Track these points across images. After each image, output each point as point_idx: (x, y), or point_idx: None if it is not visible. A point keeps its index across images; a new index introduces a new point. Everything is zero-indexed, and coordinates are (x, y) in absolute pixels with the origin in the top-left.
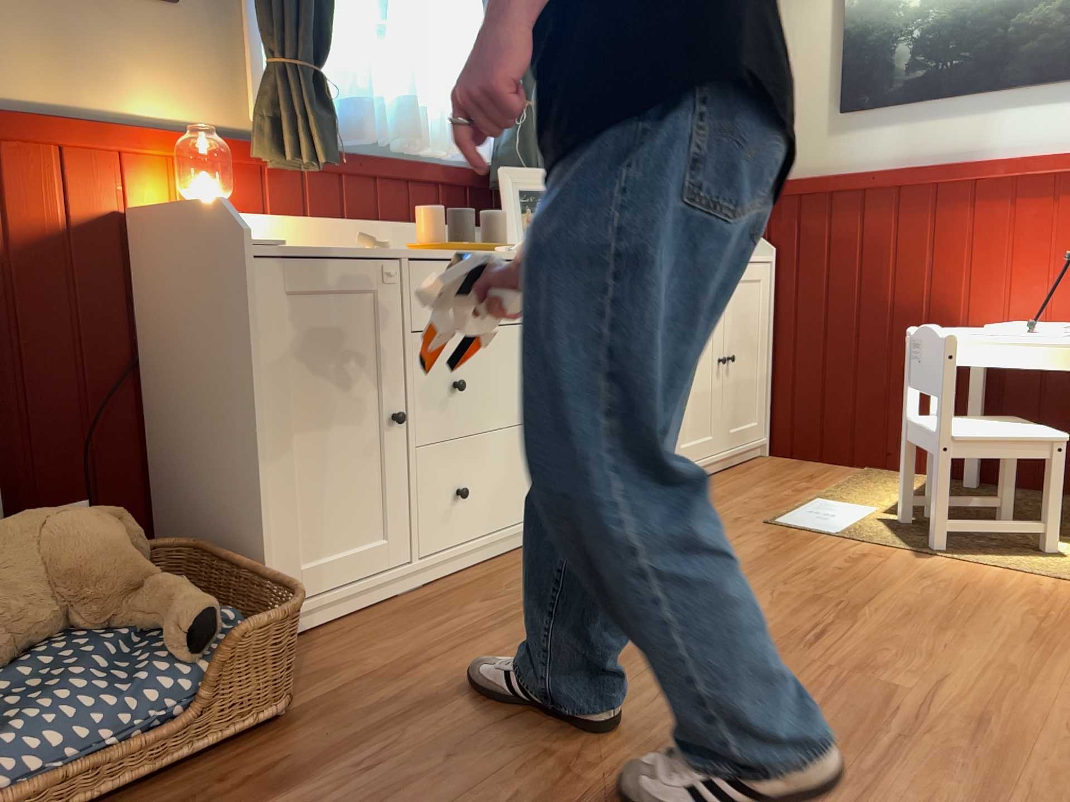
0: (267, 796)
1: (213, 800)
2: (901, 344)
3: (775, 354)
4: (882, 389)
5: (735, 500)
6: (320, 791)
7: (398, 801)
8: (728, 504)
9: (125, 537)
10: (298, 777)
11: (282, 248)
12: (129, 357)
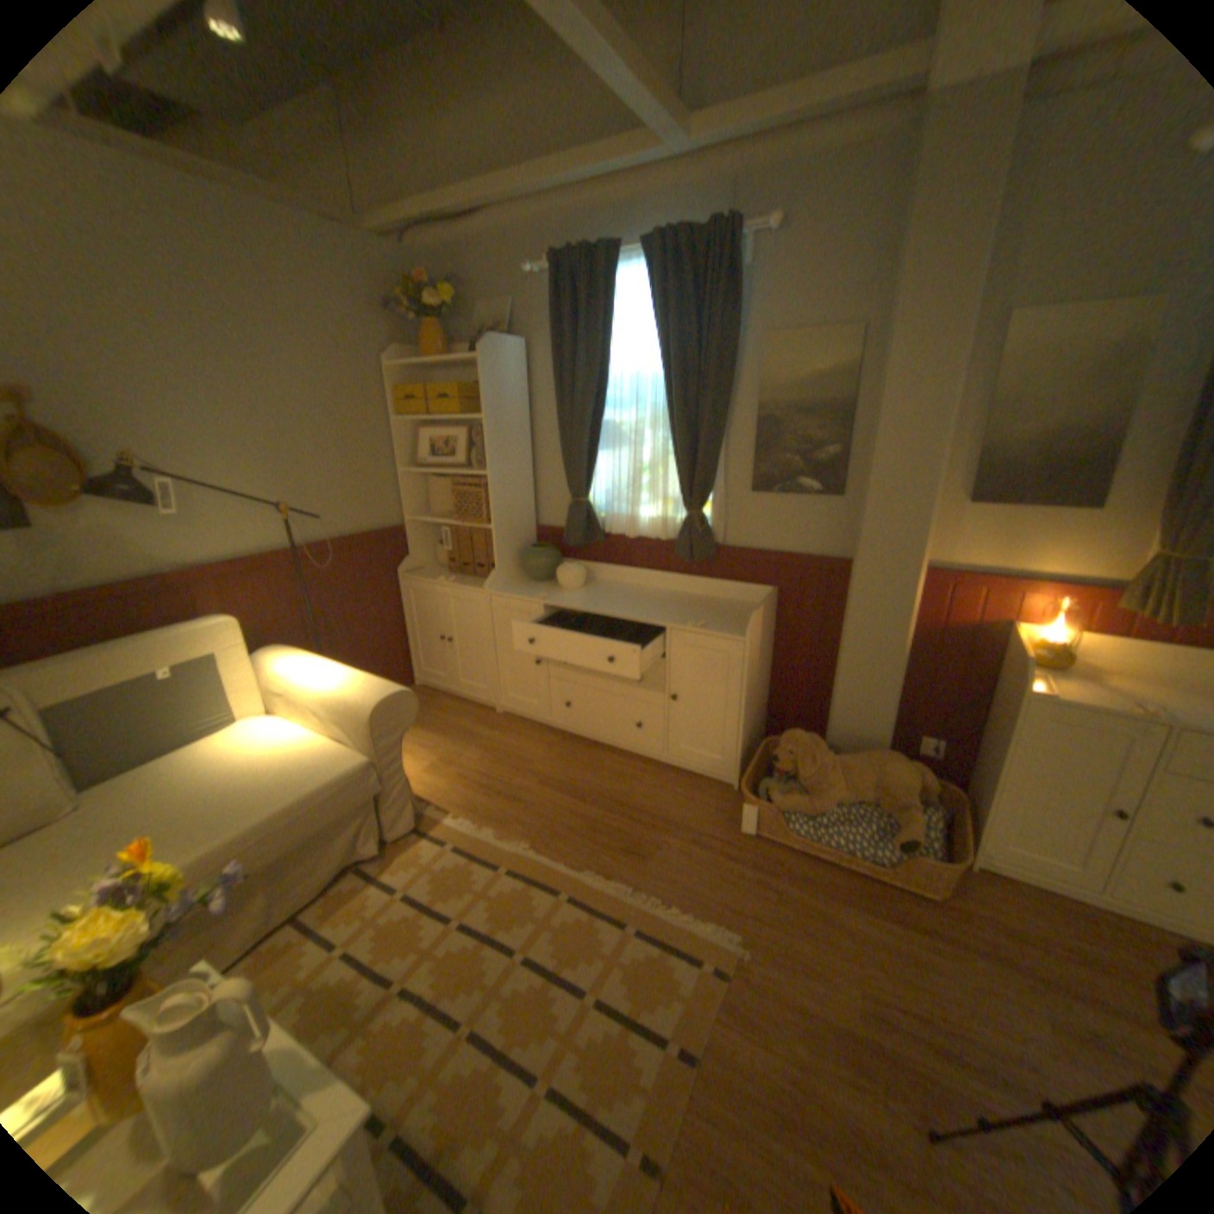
0: (900, 923)
1: (883, 905)
2: None
3: None
4: None
5: None
6: (917, 942)
7: (937, 977)
8: None
9: (921, 784)
10: (917, 929)
11: (1068, 694)
12: (991, 689)
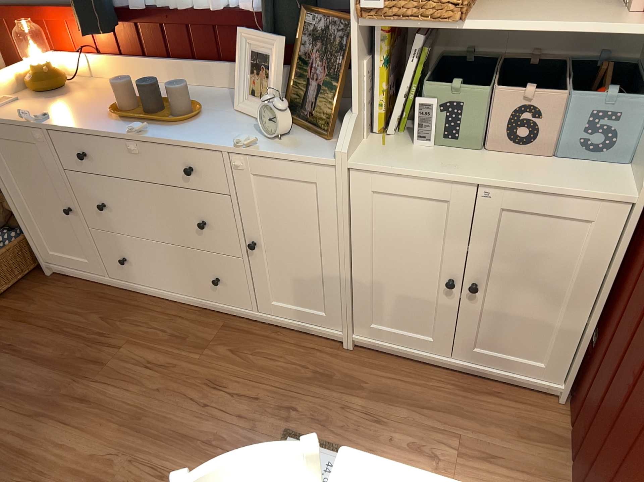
0: None
1: None
2: (630, 461)
3: (601, 317)
4: (603, 475)
5: (351, 396)
6: None
7: None
8: (336, 392)
9: None
10: None
11: (6, 114)
12: None
